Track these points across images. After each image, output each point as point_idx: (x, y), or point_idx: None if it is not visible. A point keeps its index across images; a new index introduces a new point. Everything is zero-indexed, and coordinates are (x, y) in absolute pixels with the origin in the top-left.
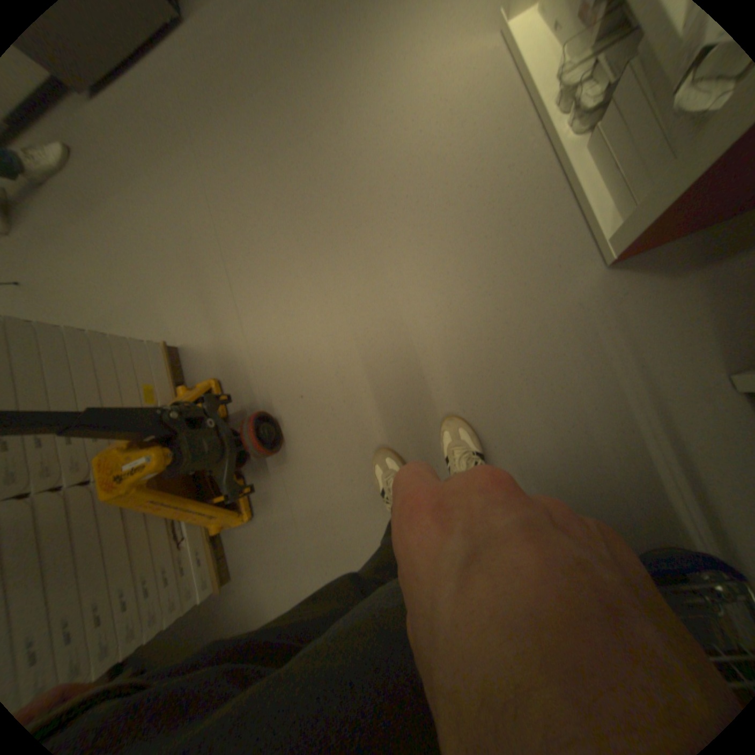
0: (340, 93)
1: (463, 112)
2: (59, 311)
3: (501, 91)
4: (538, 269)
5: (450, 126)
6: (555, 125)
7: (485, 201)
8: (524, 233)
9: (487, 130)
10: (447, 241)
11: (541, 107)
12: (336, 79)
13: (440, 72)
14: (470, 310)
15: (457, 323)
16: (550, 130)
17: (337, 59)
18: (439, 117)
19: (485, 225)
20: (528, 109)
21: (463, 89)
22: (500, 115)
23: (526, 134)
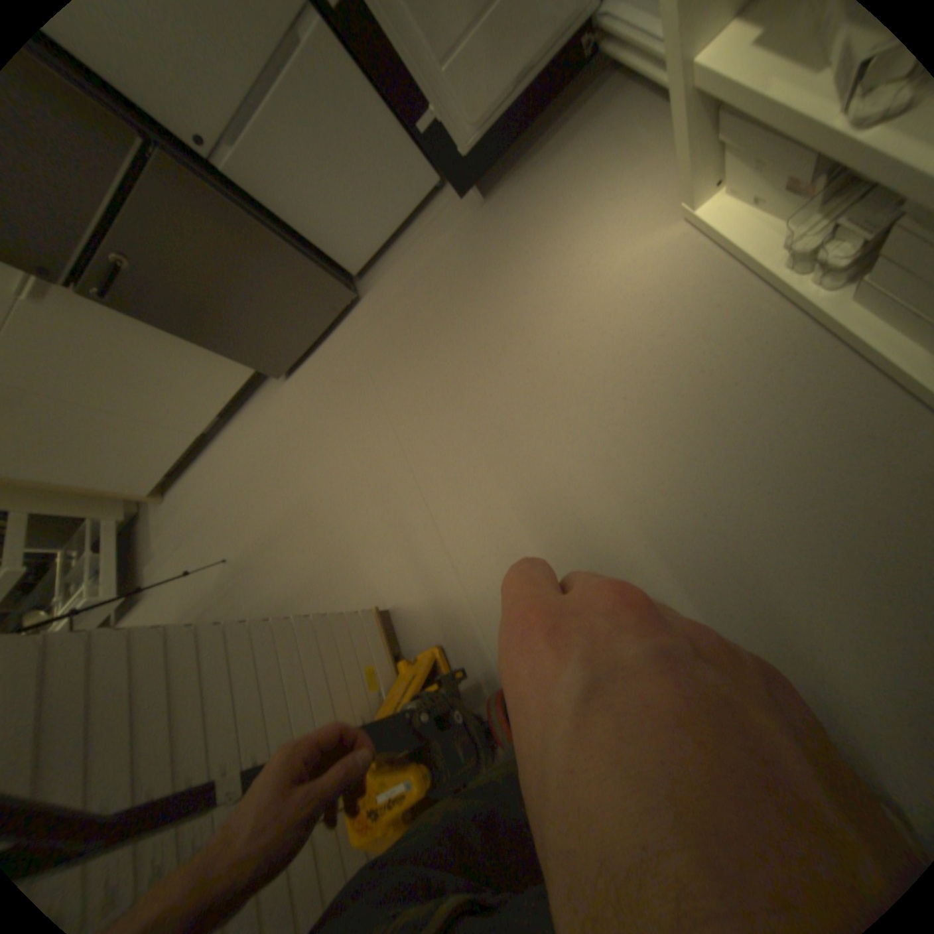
0: (523, 318)
1: (668, 301)
2: (264, 584)
3: (708, 271)
4: (842, 449)
5: (658, 318)
6: (799, 289)
7: (731, 384)
8: (802, 409)
9: (705, 311)
10: (695, 437)
11: (767, 273)
12: (516, 307)
13: (629, 272)
14: (759, 516)
15: (745, 535)
16: (789, 293)
17: (513, 290)
18: (641, 313)
19: (741, 410)
20: (751, 279)
21: (661, 280)
22: (717, 293)
23: (759, 304)
